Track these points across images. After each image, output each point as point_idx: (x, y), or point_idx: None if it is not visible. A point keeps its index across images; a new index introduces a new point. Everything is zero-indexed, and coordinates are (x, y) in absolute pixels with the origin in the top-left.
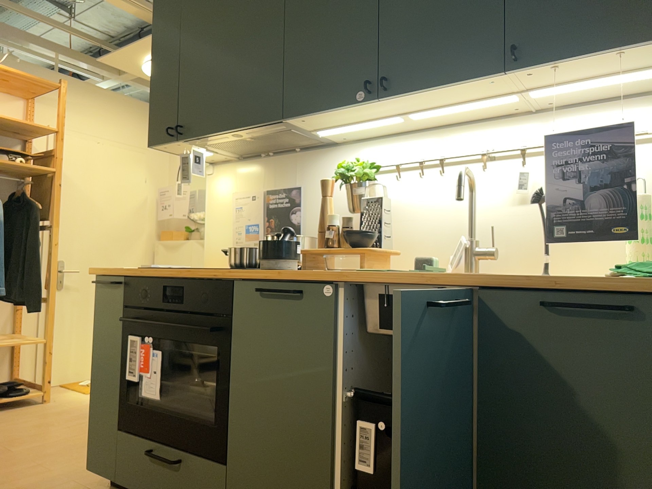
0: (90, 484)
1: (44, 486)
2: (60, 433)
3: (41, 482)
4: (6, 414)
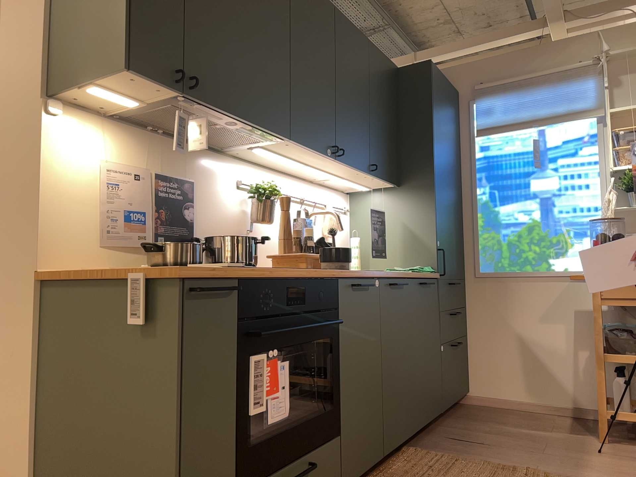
0: None
1: None
2: None
3: None
4: None
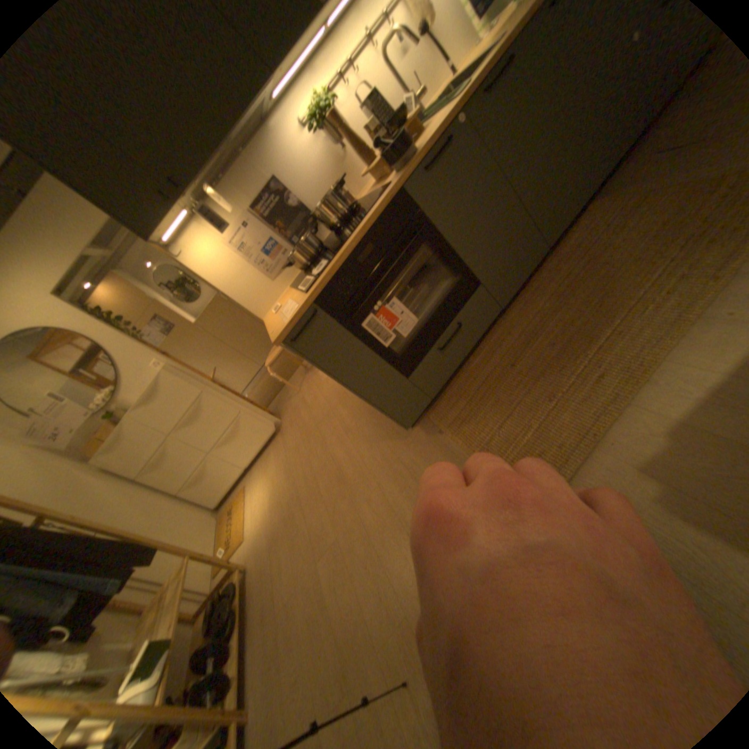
0: (403, 442)
1: (398, 473)
2: (311, 515)
3: (392, 479)
4: (253, 593)
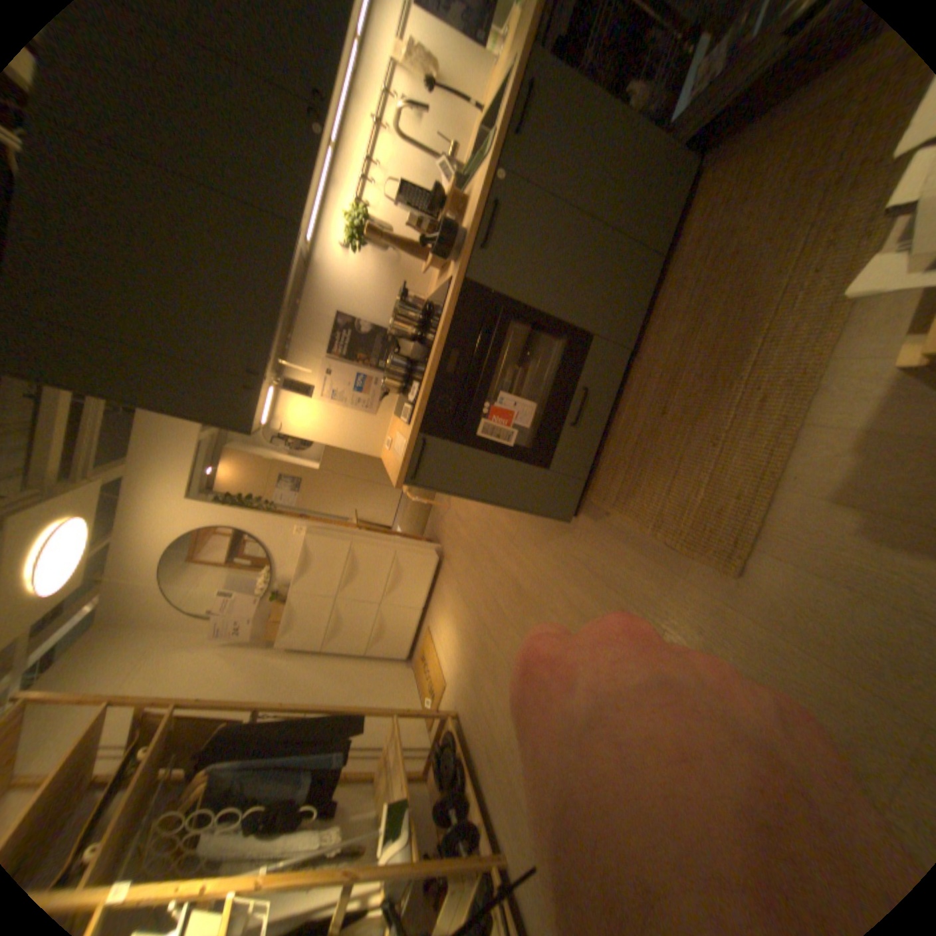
0: (571, 535)
1: (576, 571)
2: (503, 640)
3: (572, 580)
4: (472, 736)
